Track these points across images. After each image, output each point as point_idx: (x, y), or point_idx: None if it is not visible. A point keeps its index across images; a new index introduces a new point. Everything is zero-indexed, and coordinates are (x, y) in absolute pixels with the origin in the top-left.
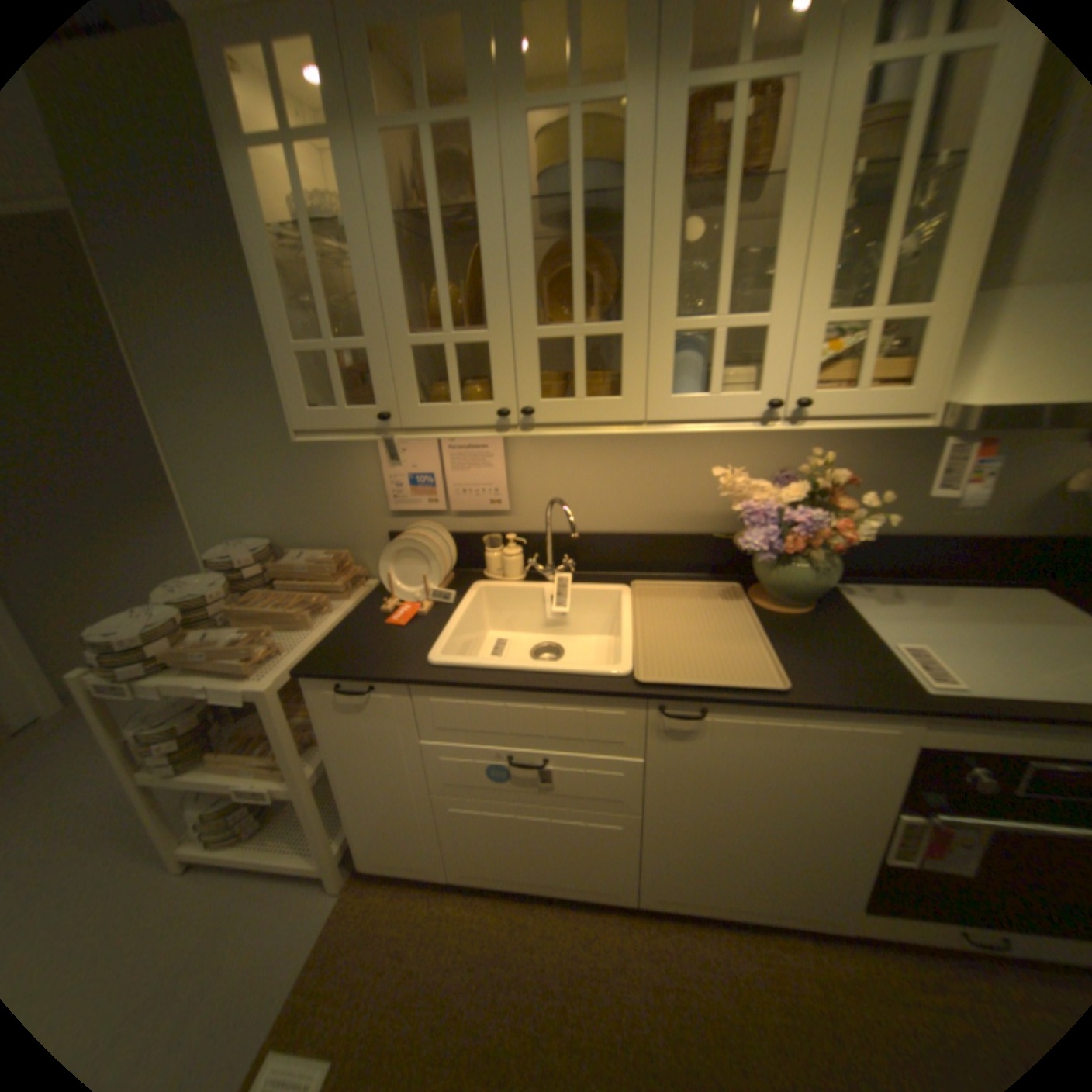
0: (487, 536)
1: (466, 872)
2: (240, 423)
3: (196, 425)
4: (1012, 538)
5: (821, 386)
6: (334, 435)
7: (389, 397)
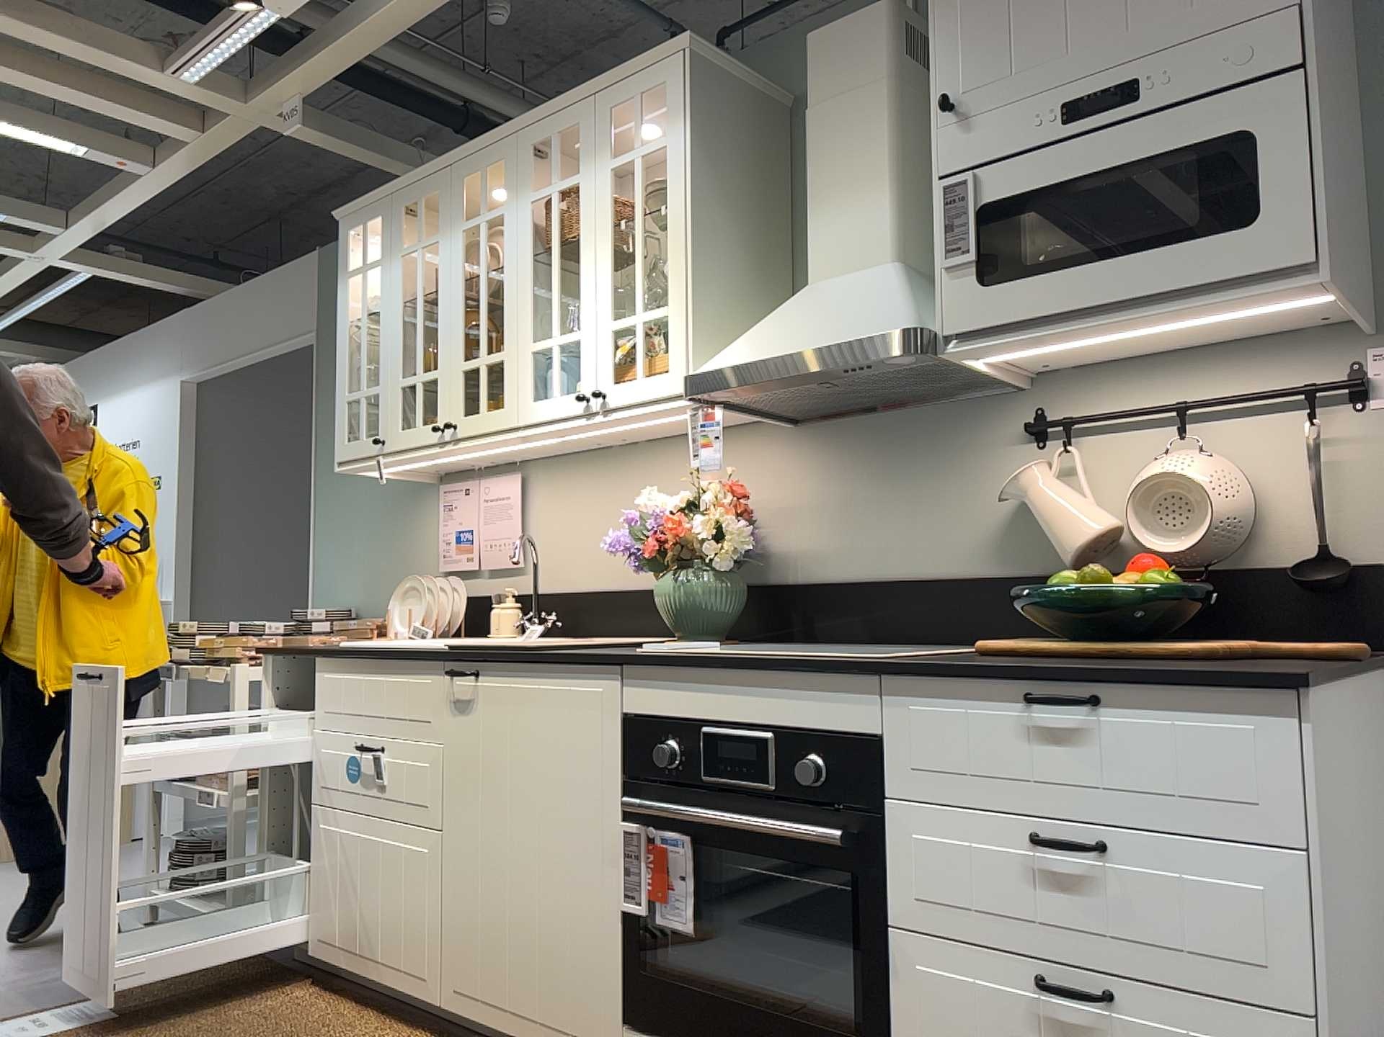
0: (492, 590)
1: (320, 930)
2: (362, 493)
3: (336, 497)
4: (984, 578)
5: (612, 379)
6: (356, 463)
7: (384, 427)
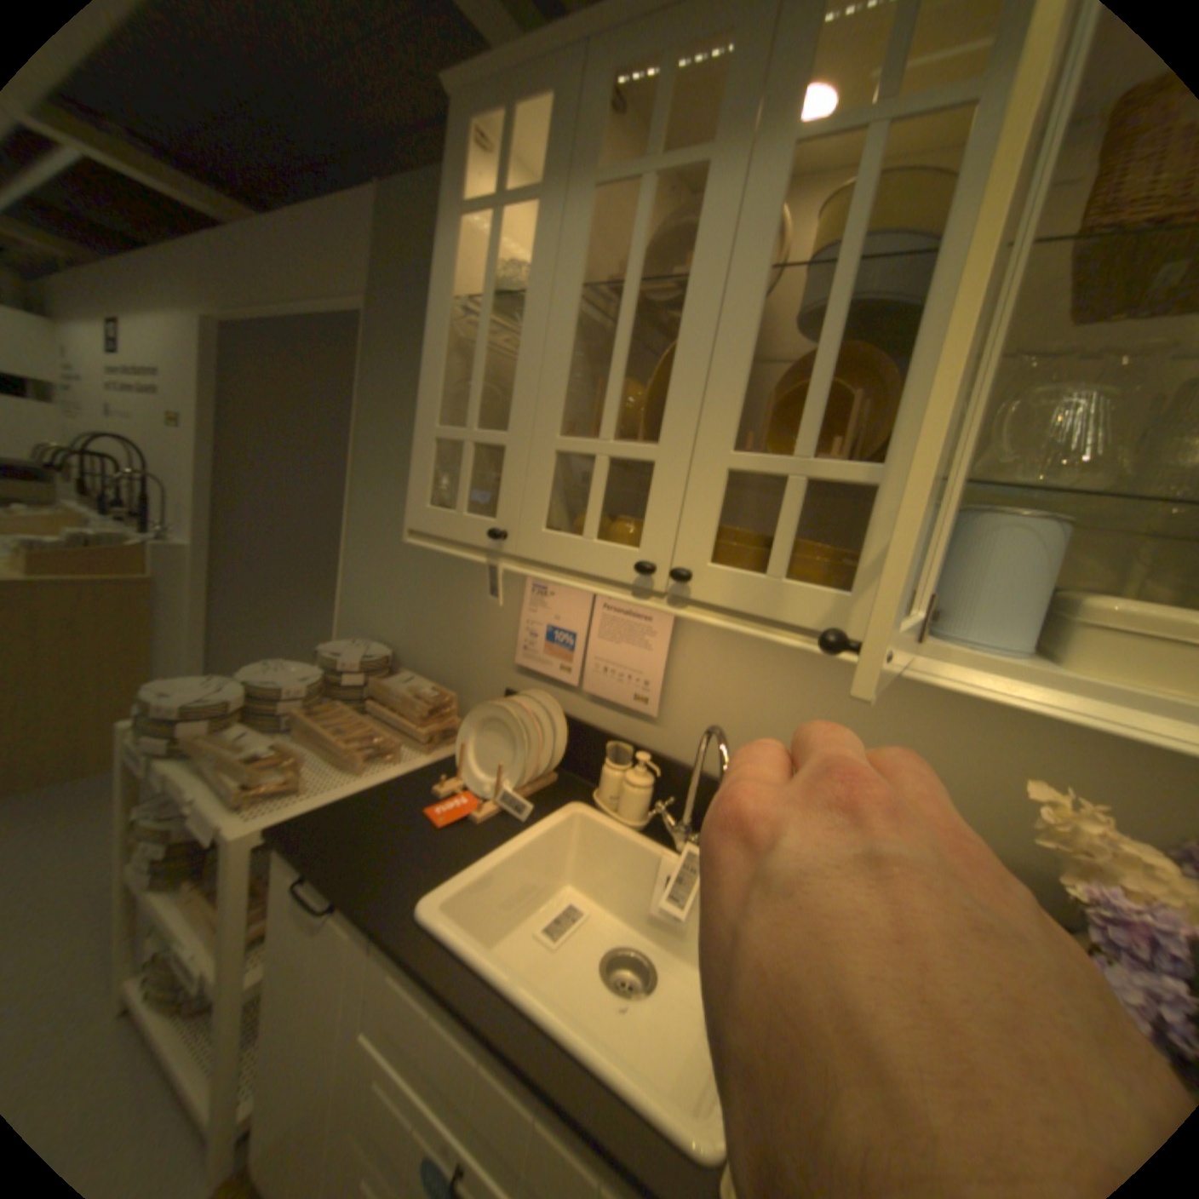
0: (611, 740)
1: None
2: None
3: (379, 511)
4: None
5: None
6: (445, 544)
7: (512, 512)
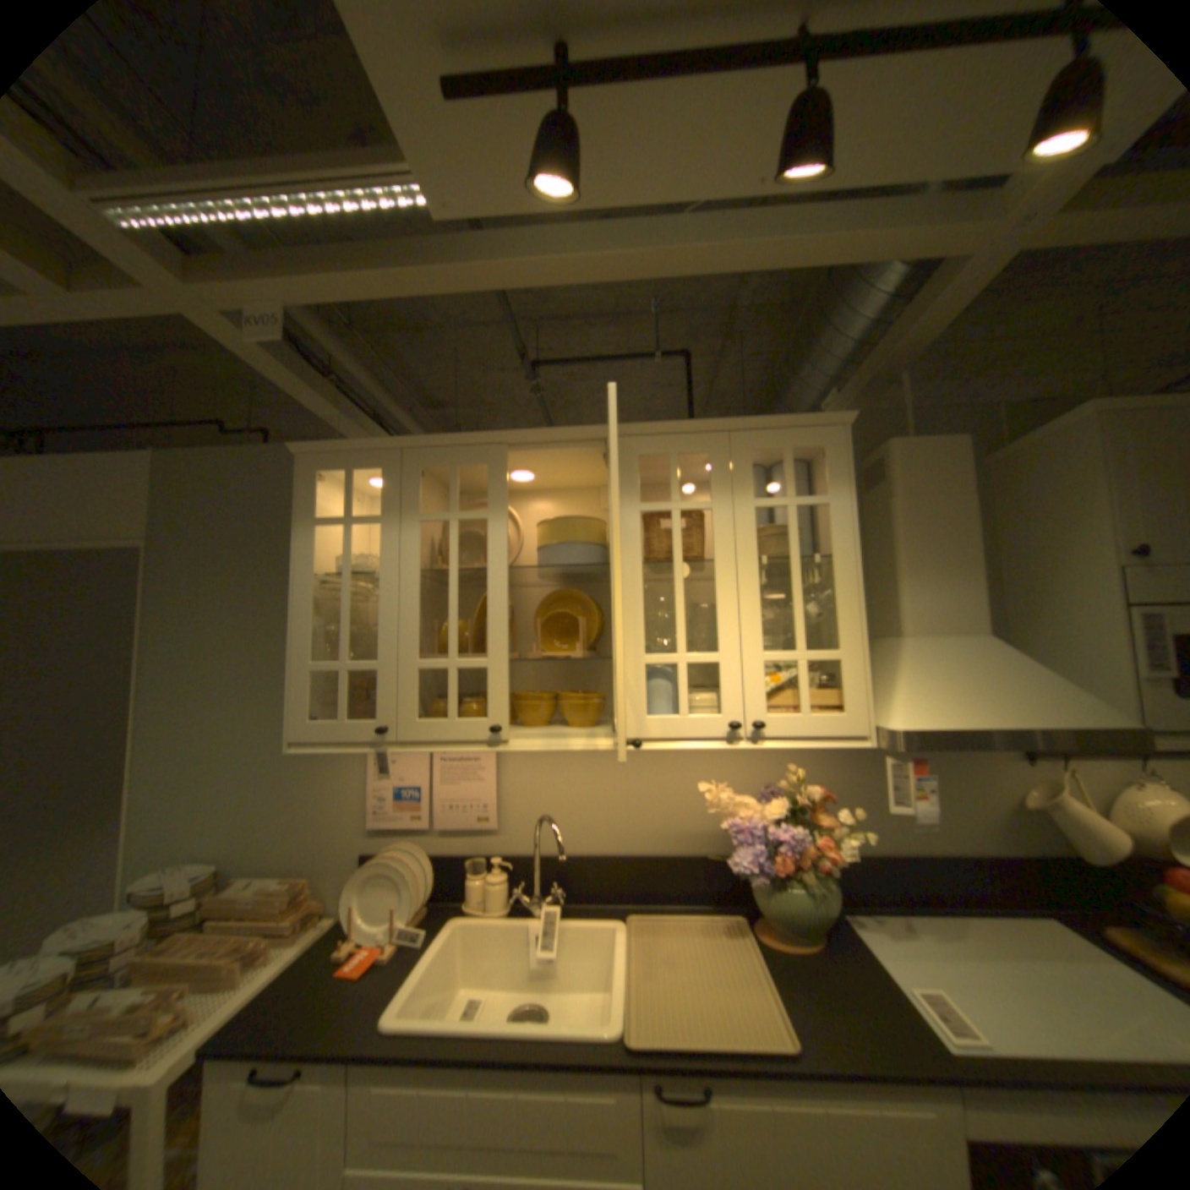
0: (469, 860)
1: None
2: (226, 732)
3: (178, 733)
4: (1000, 861)
5: (770, 712)
6: (326, 748)
7: (389, 713)
